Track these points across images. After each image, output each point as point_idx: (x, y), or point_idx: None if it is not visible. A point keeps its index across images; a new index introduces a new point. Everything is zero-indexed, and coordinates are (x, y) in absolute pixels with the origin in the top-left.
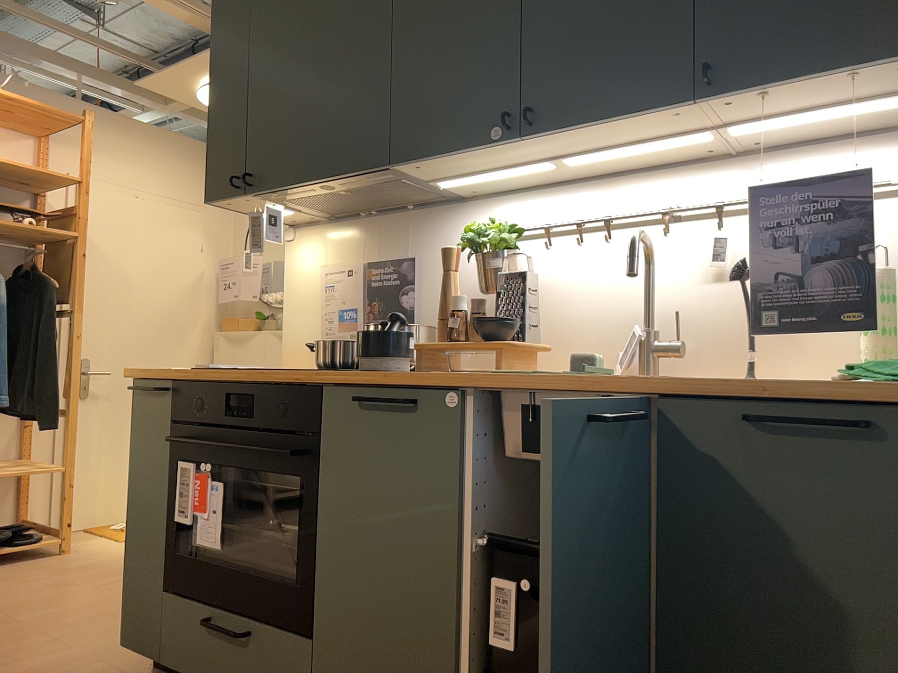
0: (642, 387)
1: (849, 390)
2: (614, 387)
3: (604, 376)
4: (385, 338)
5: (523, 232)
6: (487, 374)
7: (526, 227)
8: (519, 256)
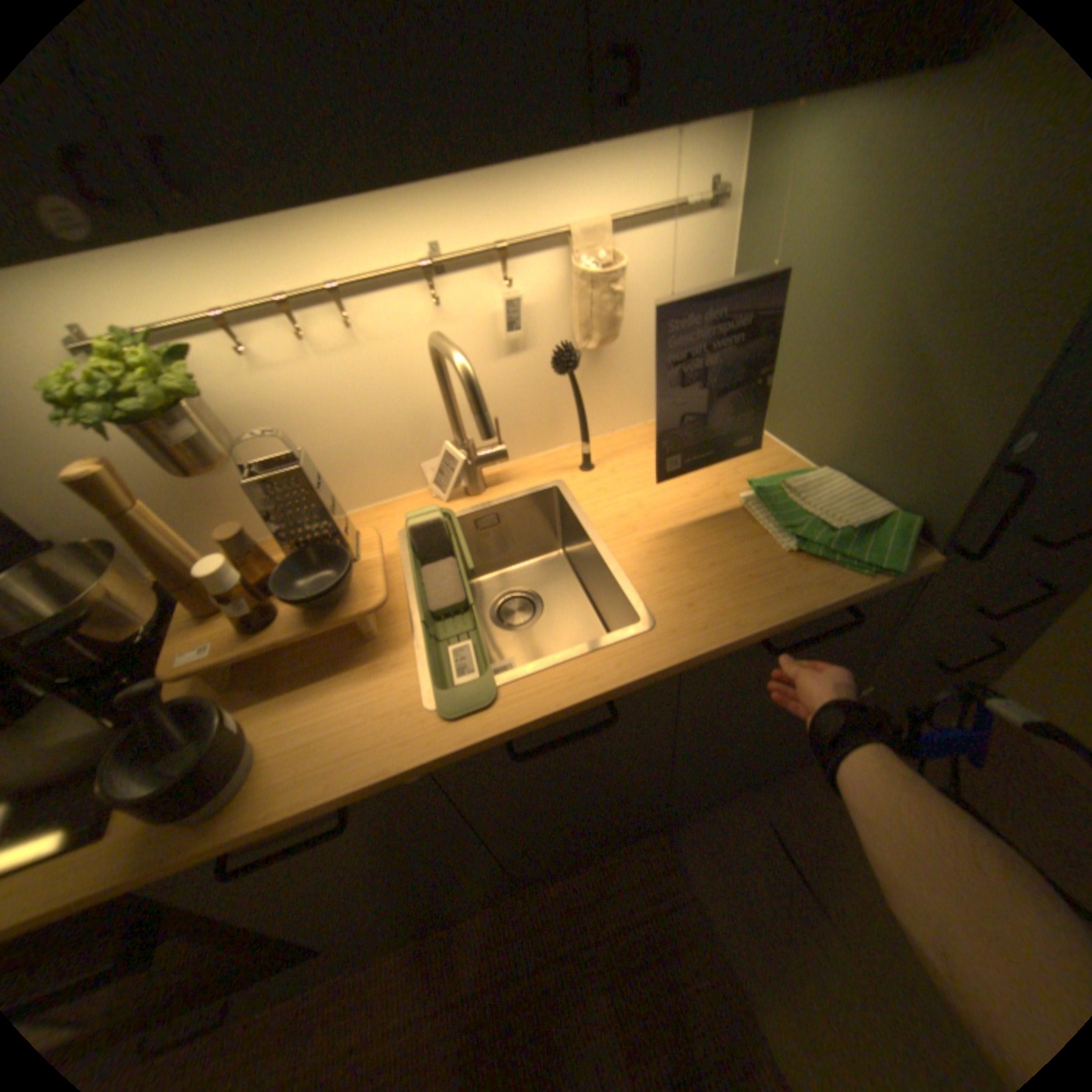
0: (673, 673)
1: (856, 602)
2: (641, 684)
3: (600, 657)
4: (189, 777)
5: (183, 349)
6: (430, 718)
7: (168, 328)
8: (201, 395)
